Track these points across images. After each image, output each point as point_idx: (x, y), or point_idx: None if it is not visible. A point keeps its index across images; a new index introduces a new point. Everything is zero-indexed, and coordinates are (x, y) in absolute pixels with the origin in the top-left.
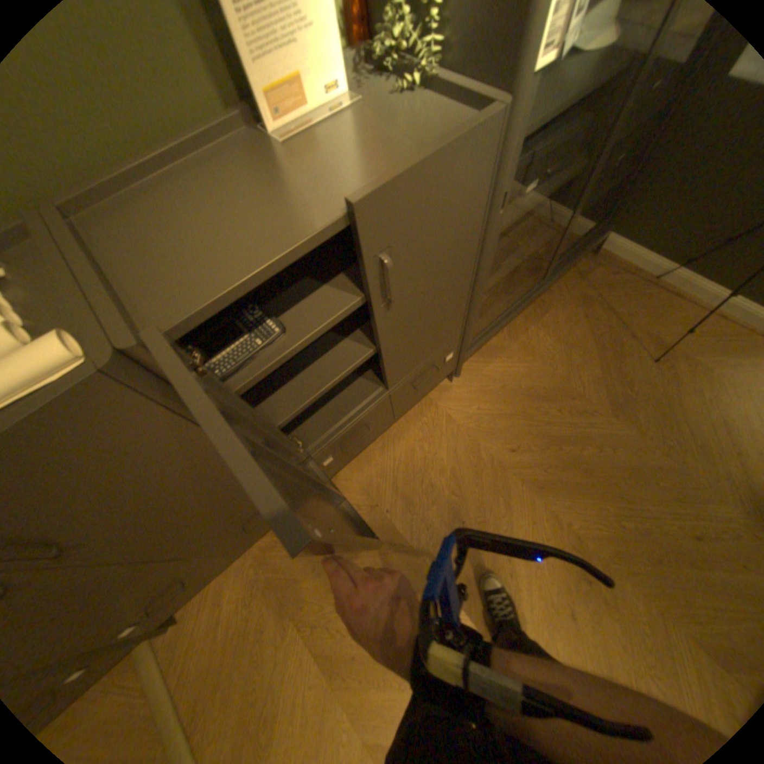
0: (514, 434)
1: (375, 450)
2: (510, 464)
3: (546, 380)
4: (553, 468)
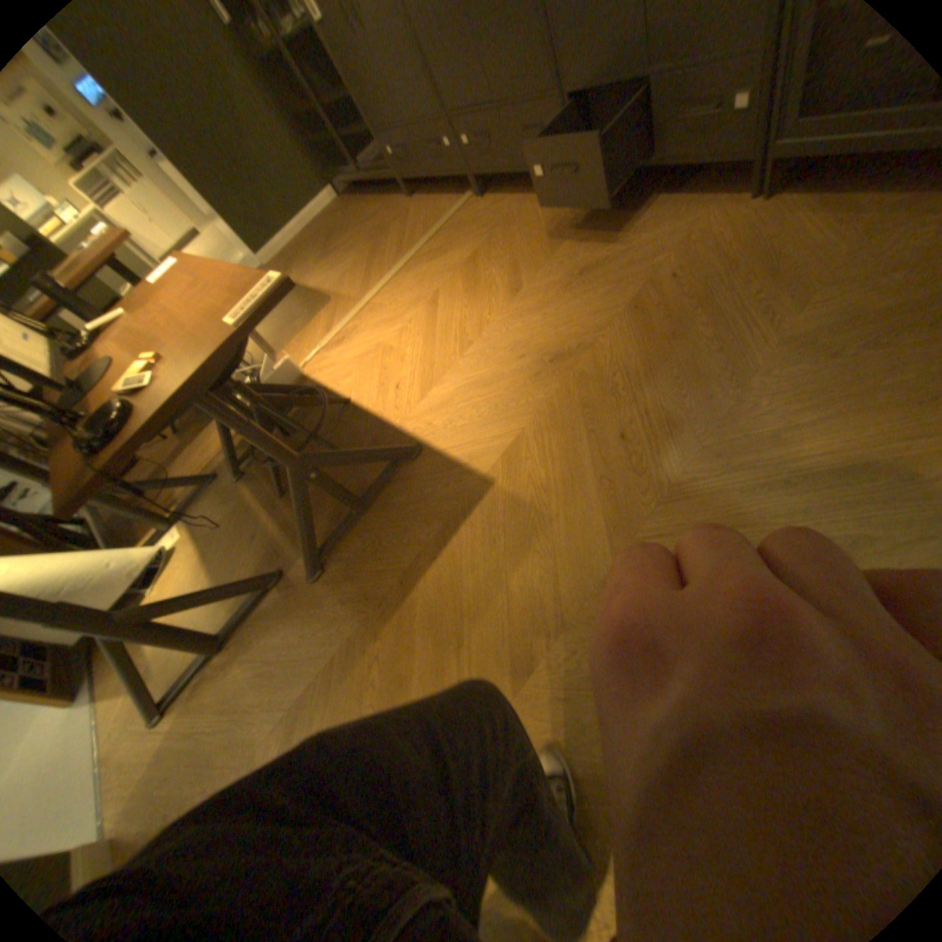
0: (701, 270)
1: (633, 200)
2: (658, 280)
3: (819, 265)
4: (669, 310)
